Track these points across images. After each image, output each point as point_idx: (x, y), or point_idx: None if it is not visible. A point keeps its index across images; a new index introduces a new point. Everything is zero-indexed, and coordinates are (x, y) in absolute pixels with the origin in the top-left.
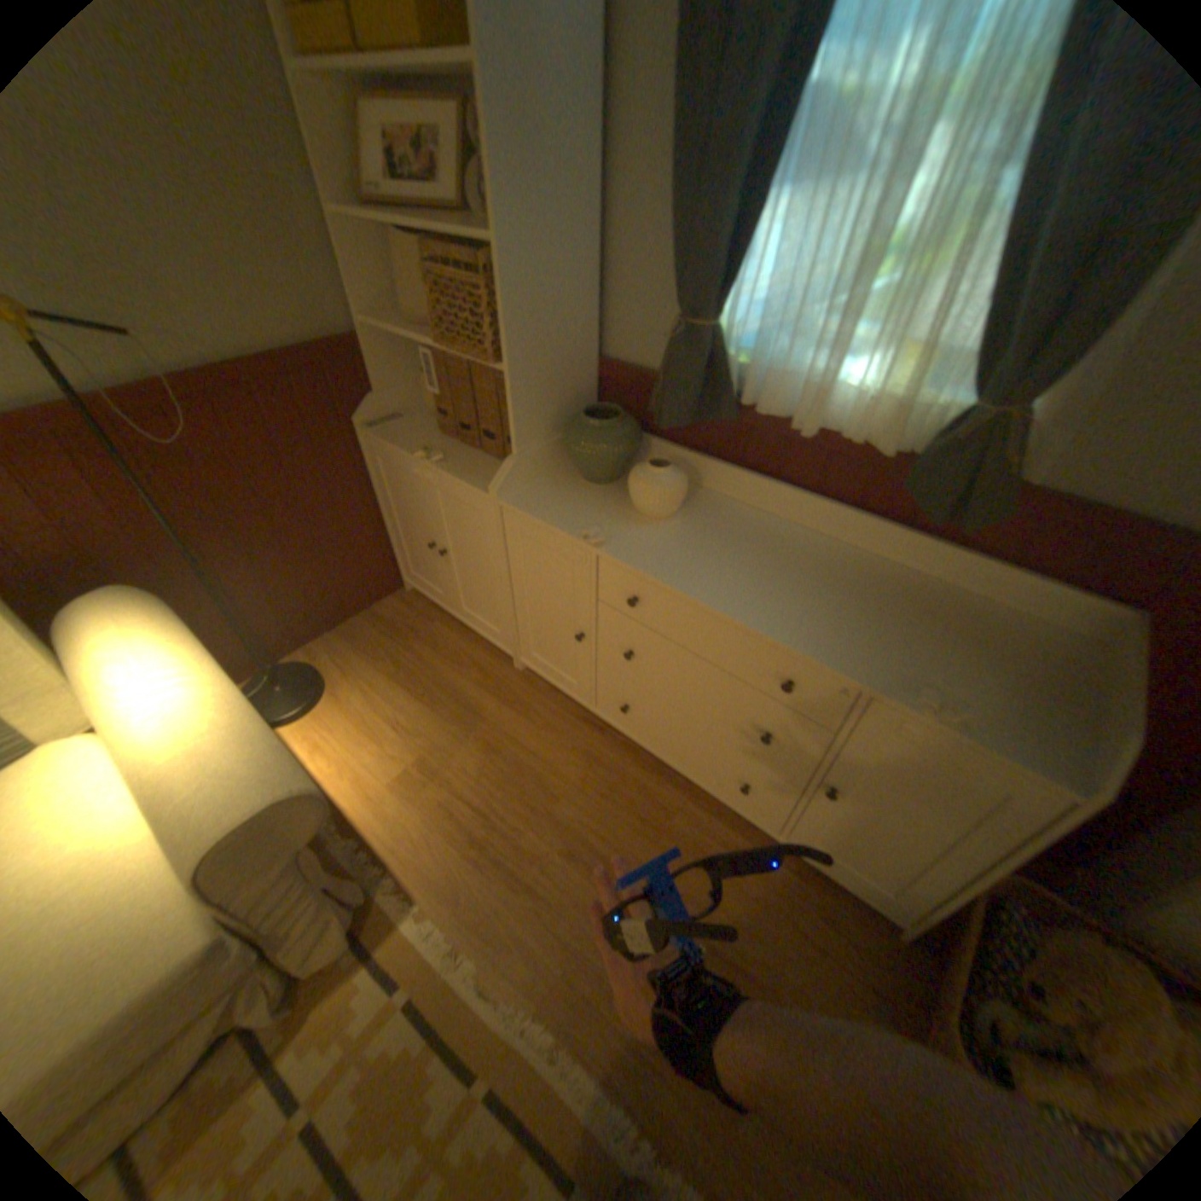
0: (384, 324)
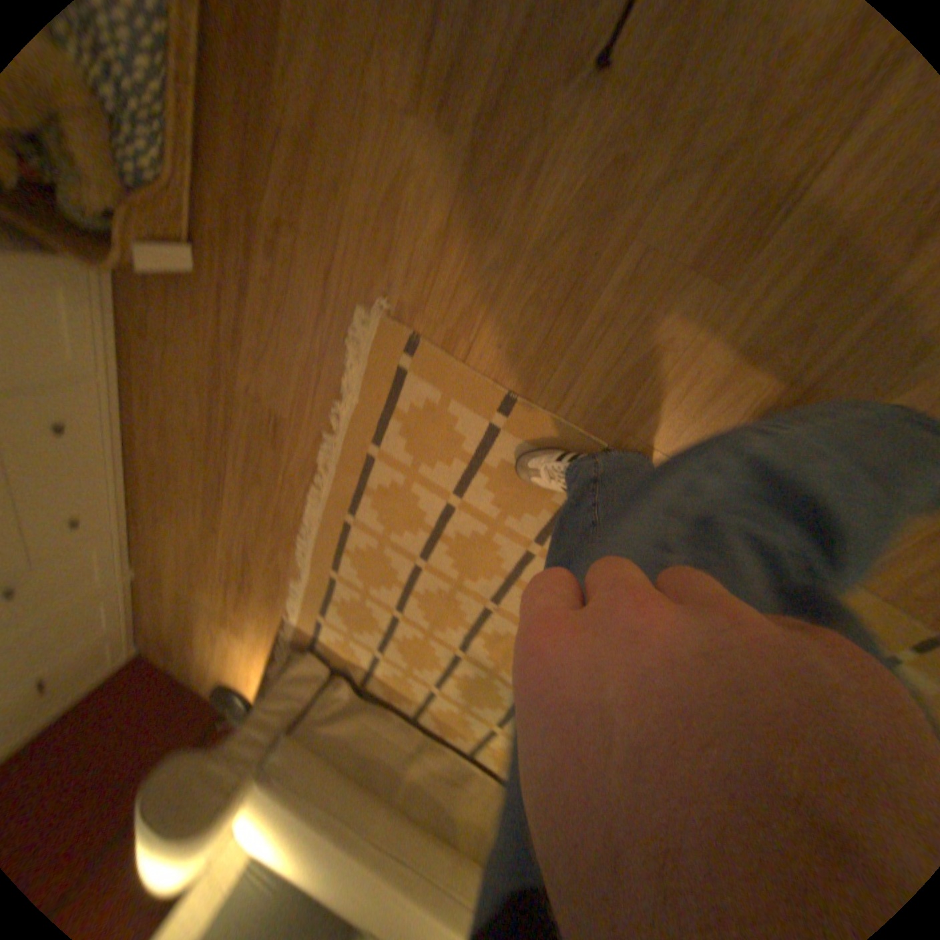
0: None
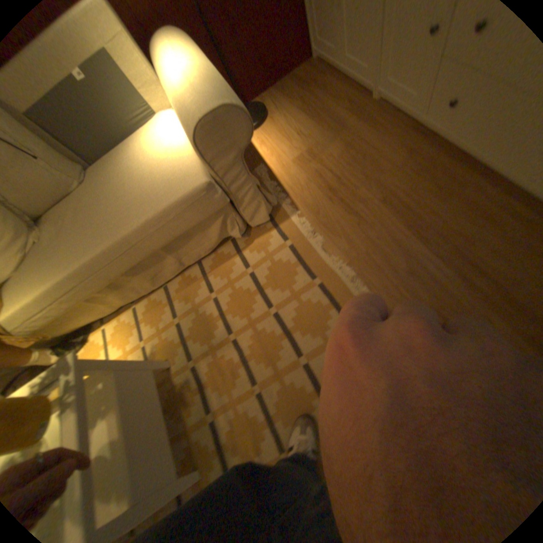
0: None
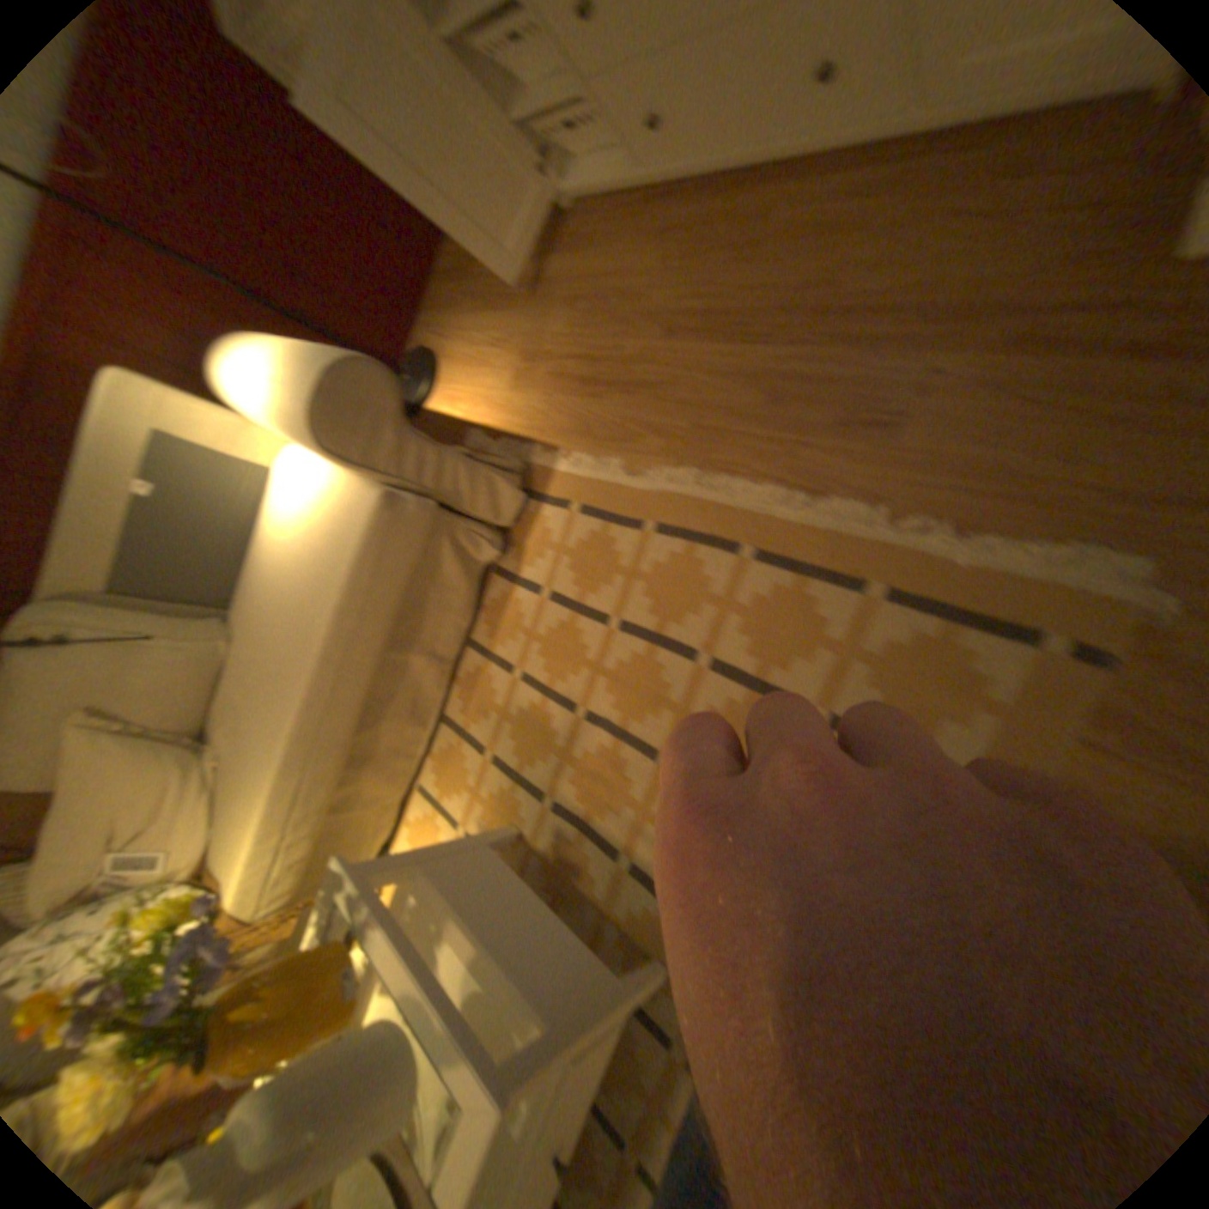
0: None
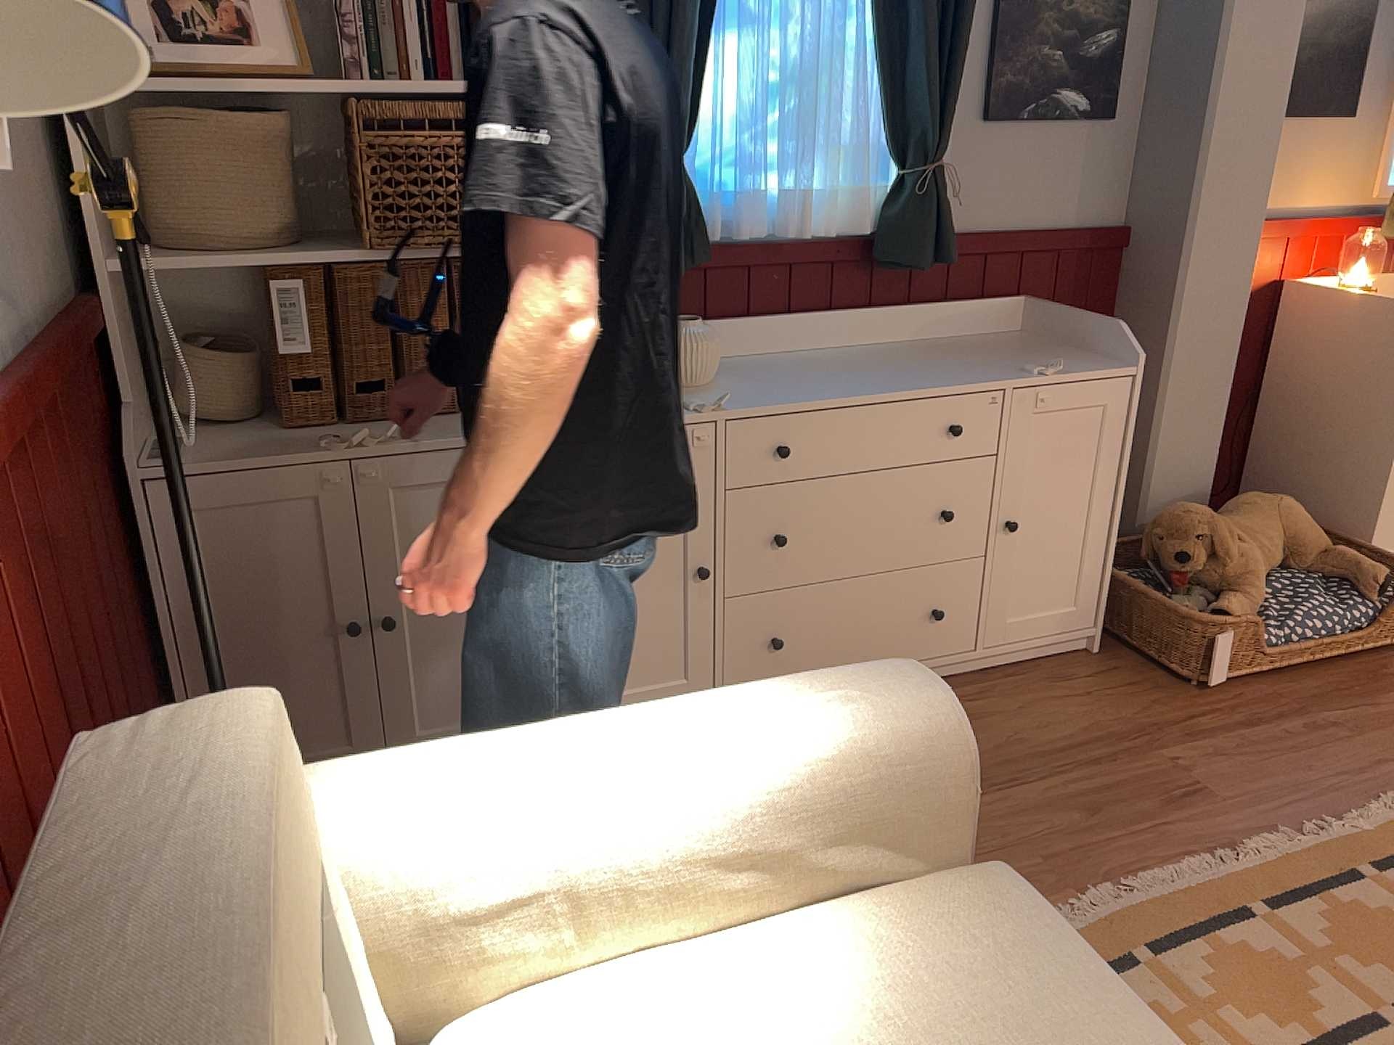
0: (192, 261)
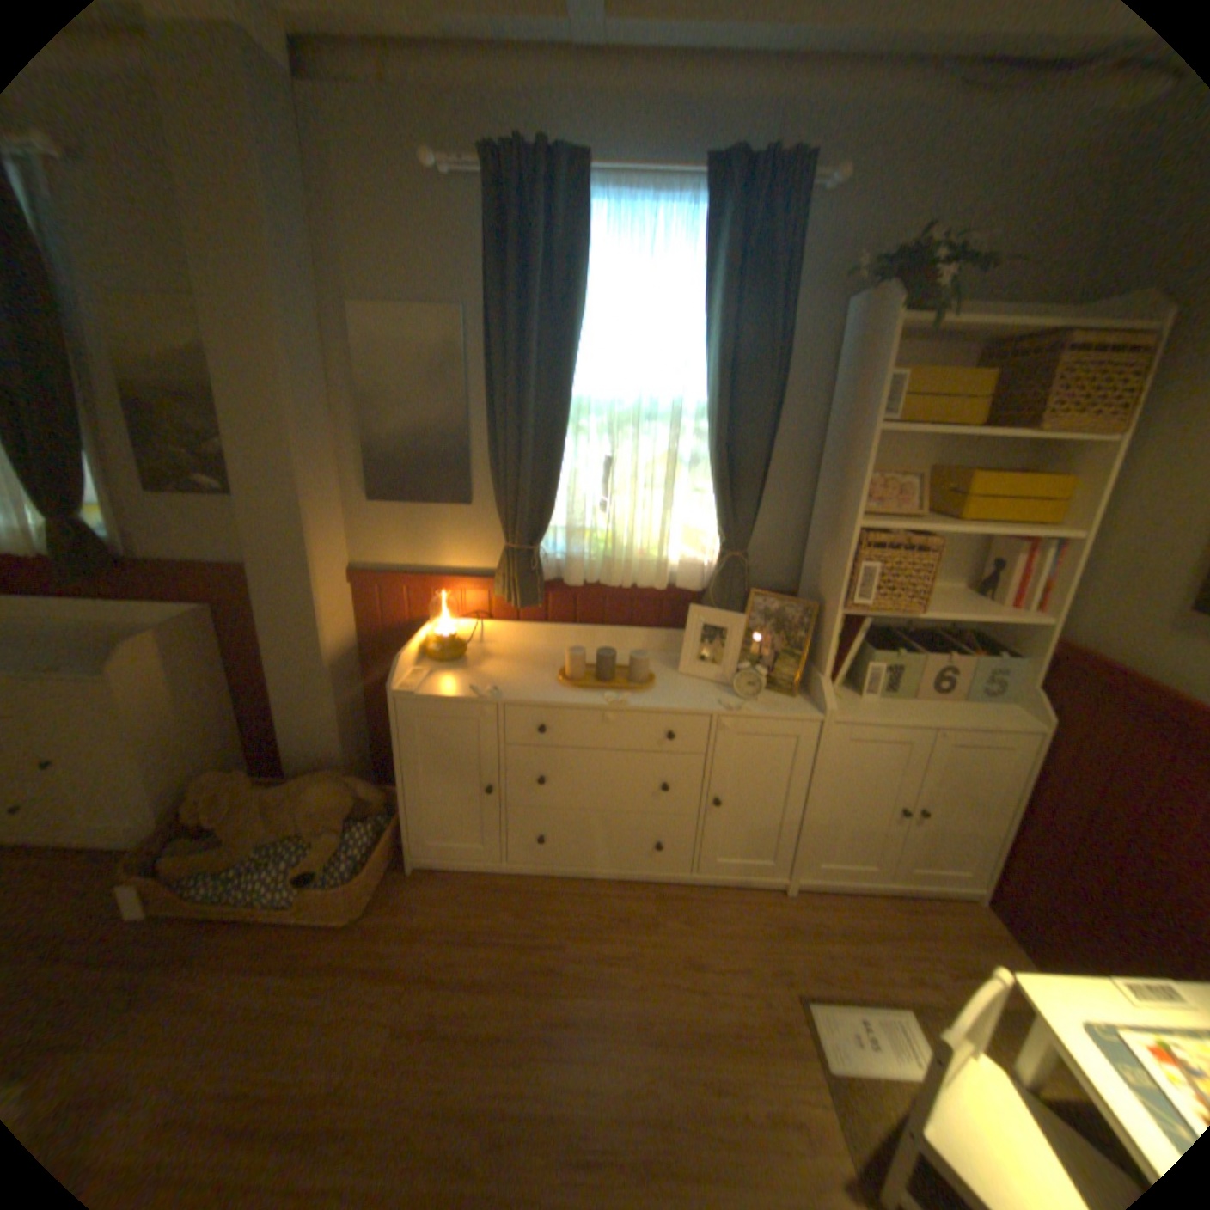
0: None
